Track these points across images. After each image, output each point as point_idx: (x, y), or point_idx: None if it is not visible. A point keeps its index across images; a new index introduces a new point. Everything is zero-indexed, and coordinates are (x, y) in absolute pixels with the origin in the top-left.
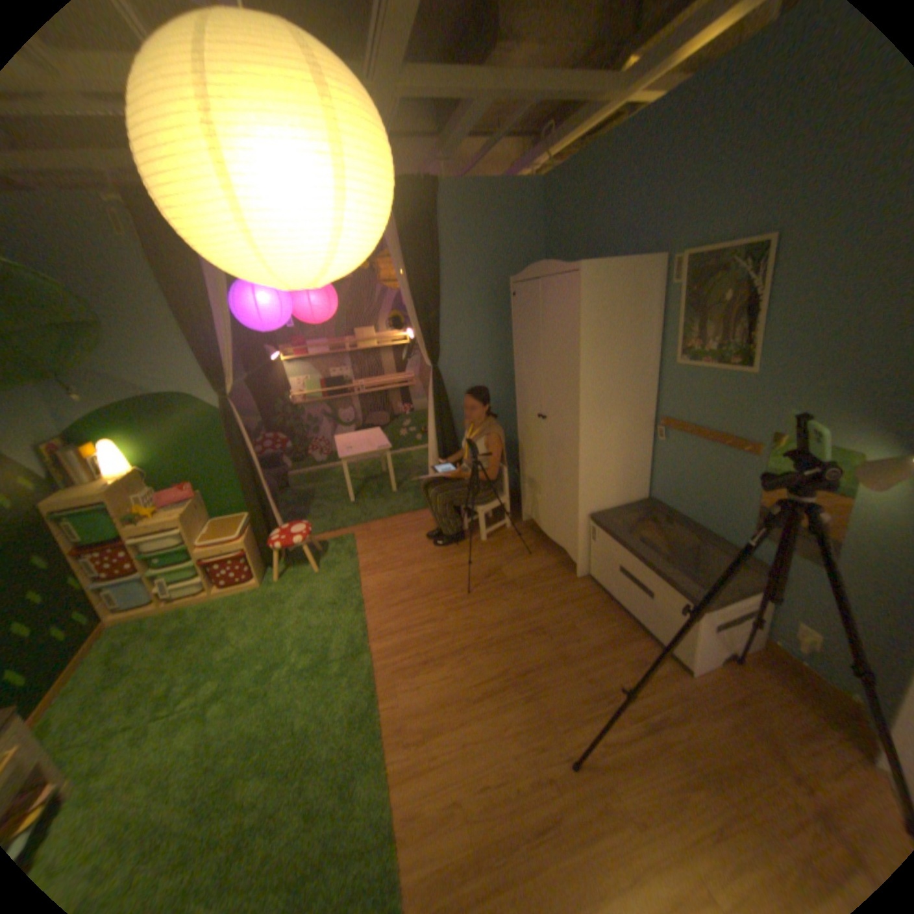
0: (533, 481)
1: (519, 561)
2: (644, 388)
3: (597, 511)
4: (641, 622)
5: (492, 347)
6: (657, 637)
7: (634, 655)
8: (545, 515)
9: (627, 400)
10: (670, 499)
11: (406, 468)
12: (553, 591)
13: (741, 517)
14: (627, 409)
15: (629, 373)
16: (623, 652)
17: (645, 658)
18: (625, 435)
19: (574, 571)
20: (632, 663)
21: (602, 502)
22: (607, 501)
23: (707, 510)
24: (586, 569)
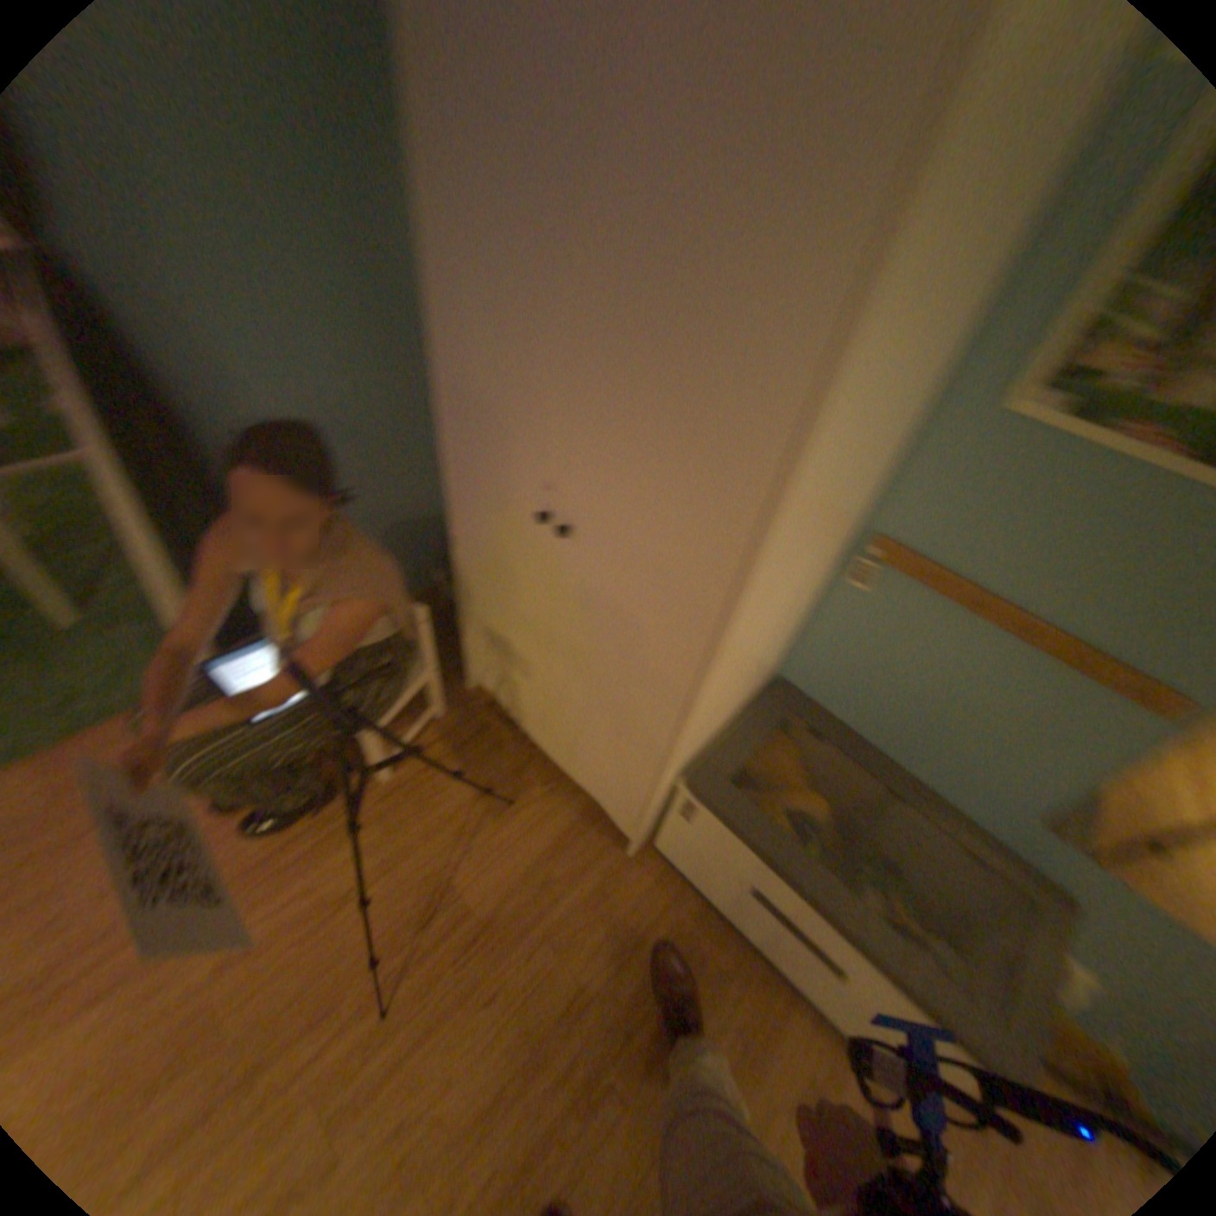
0: (503, 643)
1: (490, 834)
2: (883, 467)
3: (695, 755)
4: (791, 982)
5: (309, 178)
6: (829, 1020)
7: (791, 1070)
8: (542, 722)
9: (844, 511)
10: (829, 695)
11: (93, 533)
12: (588, 916)
13: (1021, 790)
14: (832, 533)
15: (888, 432)
16: (771, 1069)
17: (811, 1070)
18: (800, 592)
19: (615, 831)
20: (796, 1098)
21: (708, 736)
22: (717, 727)
23: (929, 747)
24: (647, 838)
